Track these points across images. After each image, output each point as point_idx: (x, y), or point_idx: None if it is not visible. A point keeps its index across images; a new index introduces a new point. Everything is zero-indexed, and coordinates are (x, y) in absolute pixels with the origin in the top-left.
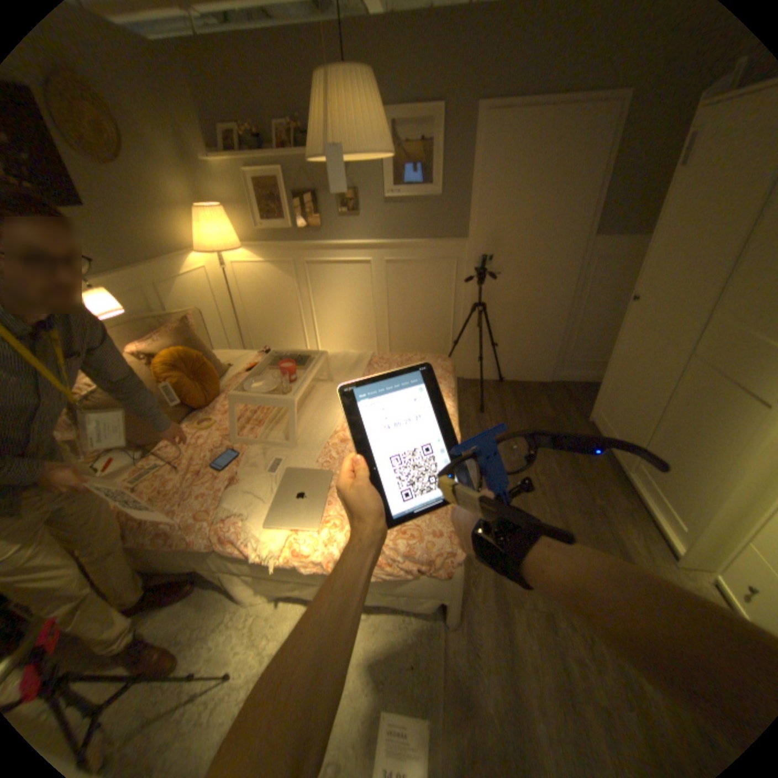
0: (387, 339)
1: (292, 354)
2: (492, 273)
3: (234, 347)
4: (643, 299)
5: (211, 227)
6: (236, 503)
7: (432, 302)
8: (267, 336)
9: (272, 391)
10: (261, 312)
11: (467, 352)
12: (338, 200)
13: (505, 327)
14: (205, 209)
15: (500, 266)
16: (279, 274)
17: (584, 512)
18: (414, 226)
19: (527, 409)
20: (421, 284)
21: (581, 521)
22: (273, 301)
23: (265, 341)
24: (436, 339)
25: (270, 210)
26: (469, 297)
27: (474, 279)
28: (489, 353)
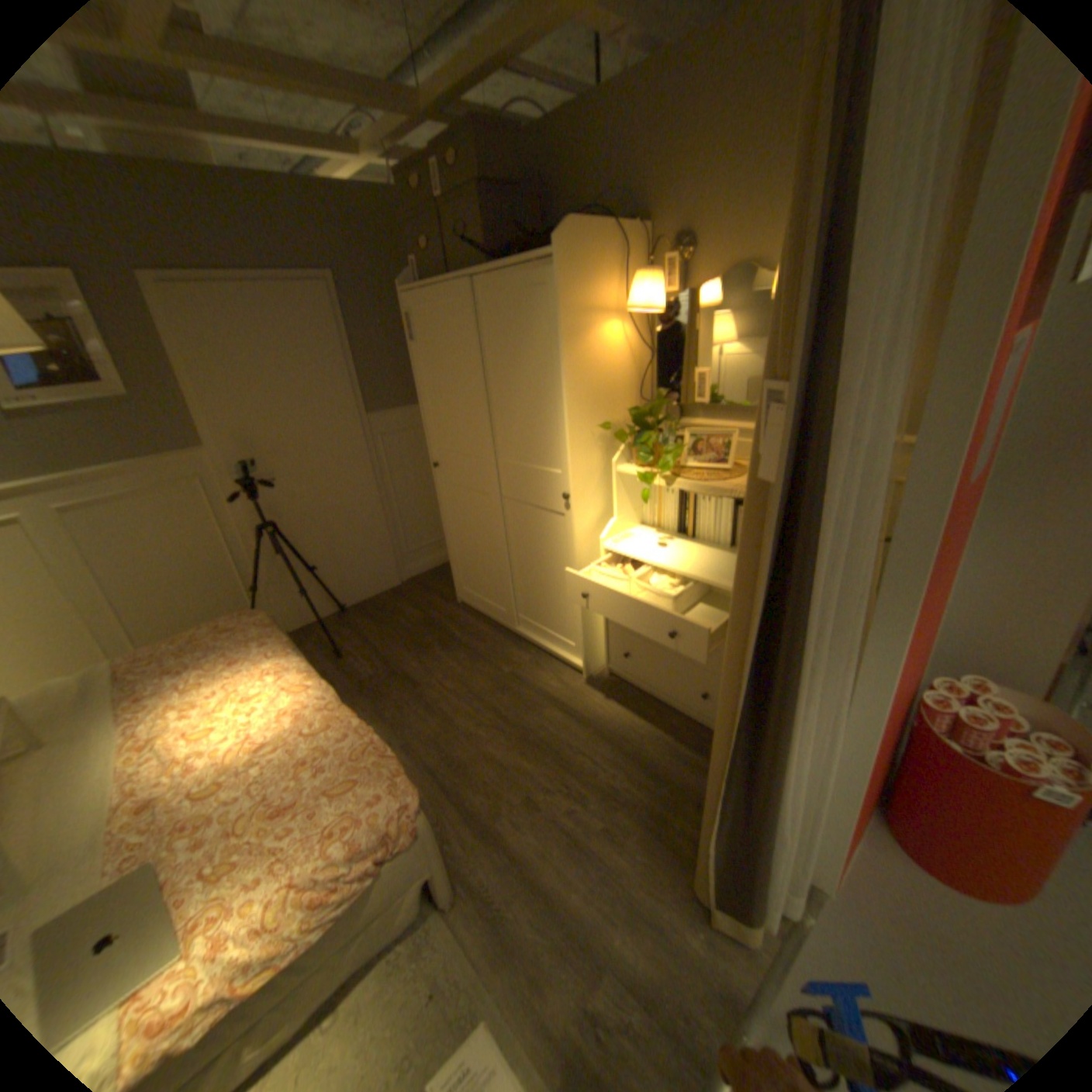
0: (120, 633)
1: None
2: (264, 482)
3: None
4: (442, 465)
5: None
6: None
7: (185, 547)
8: None
9: None
10: None
11: (278, 595)
12: None
13: (314, 542)
14: None
15: (271, 471)
16: None
17: (500, 689)
18: (95, 445)
19: (391, 626)
20: (151, 528)
21: (501, 698)
22: None
23: None
24: (219, 597)
25: None
26: (244, 522)
27: (240, 497)
28: (310, 583)
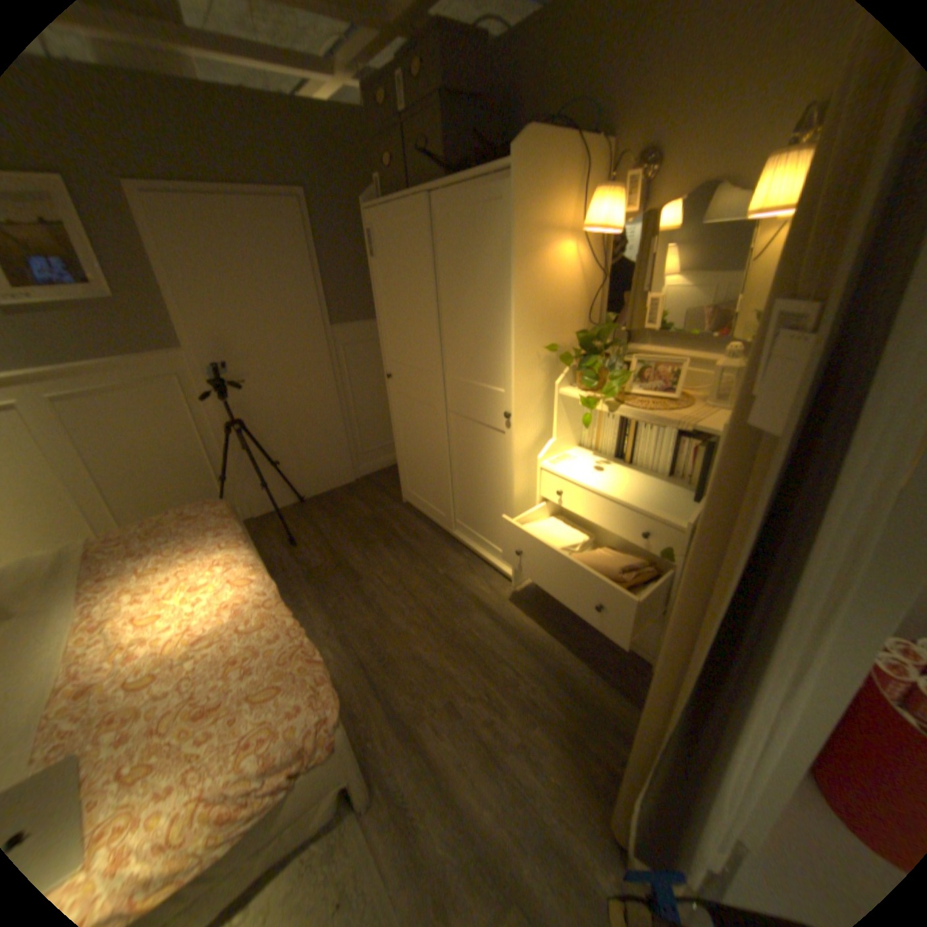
0: (104, 510)
1: None
2: (234, 382)
3: None
4: (394, 376)
5: None
6: None
7: (162, 437)
8: None
9: None
10: None
11: (244, 484)
12: None
13: (278, 439)
14: None
15: (241, 373)
16: None
17: (433, 588)
18: (83, 341)
19: (341, 519)
20: (132, 418)
21: (434, 598)
22: None
23: None
24: (192, 483)
25: None
26: (215, 417)
27: (213, 395)
28: (273, 474)
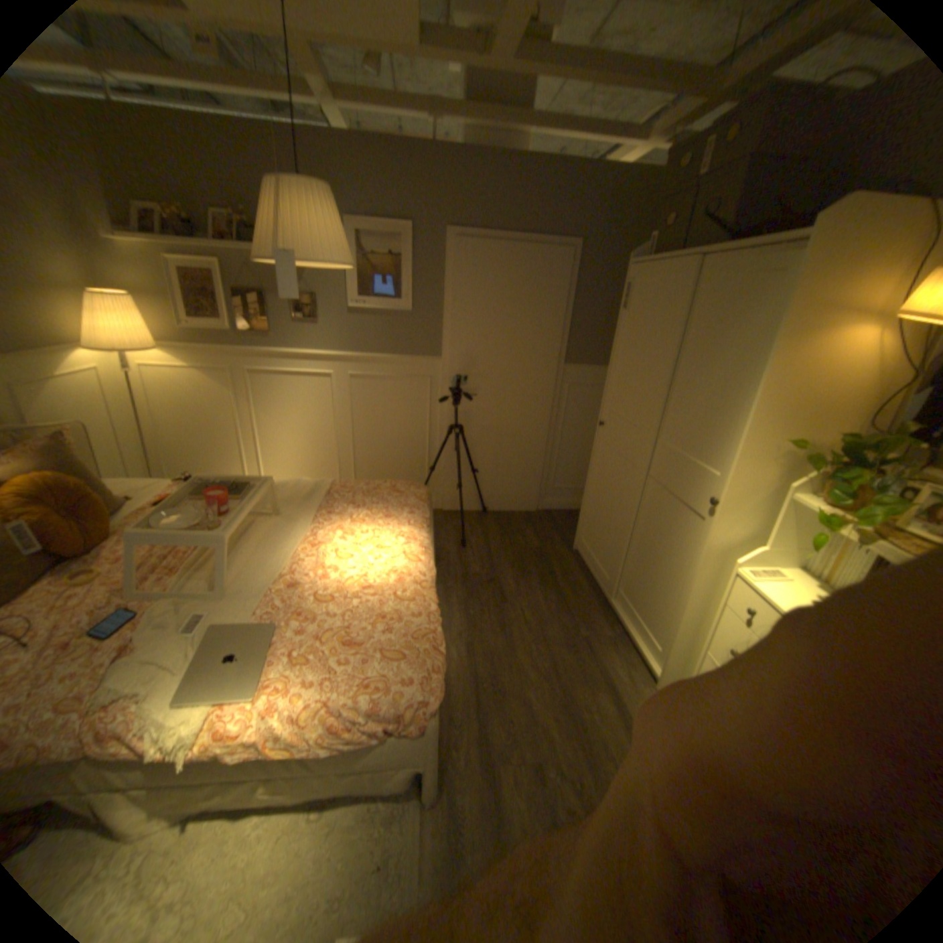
0: (352, 465)
1: (224, 480)
2: (469, 395)
3: (137, 475)
4: (608, 425)
5: (114, 320)
6: (129, 679)
7: (405, 424)
8: (189, 462)
9: (193, 527)
10: (182, 430)
11: (447, 480)
12: (293, 304)
13: (486, 452)
14: (107, 297)
15: (477, 389)
16: (211, 383)
17: (571, 647)
18: (383, 340)
19: (512, 542)
20: (392, 404)
21: (568, 657)
22: (199, 417)
23: (185, 468)
24: (412, 466)
25: (202, 307)
26: (446, 419)
27: (451, 401)
28: (471, 480)
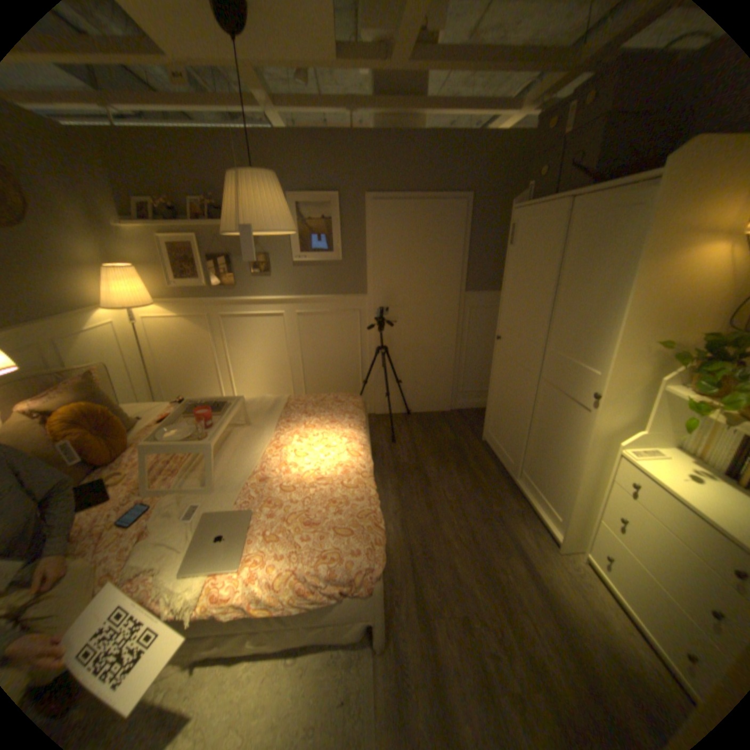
0: (302, 383)
1: (207, 401)
2: (390, 322)
3: (142, 400)
4: (503, 339)
5: (122, 286)
6: (146, 557)
7: (341, 348)
8: (180, 388)
9: (186, 438)
10: (174, 364)
11: (376, 390)
12: (251, 263)
13: (406, 366)
14: (116, 269)
15: (396, 316)
16: (193, 327)
17: (485, 520)
18: (320, 285)
19: (431, 436)
20: (330, 333)
21: (483, 528)
22: (186, 354)
23: (177, 393)
24: (348, 381)
25: (184, 271)
26: (373, 342)
27: (375, 328)
28: (395, 389)
